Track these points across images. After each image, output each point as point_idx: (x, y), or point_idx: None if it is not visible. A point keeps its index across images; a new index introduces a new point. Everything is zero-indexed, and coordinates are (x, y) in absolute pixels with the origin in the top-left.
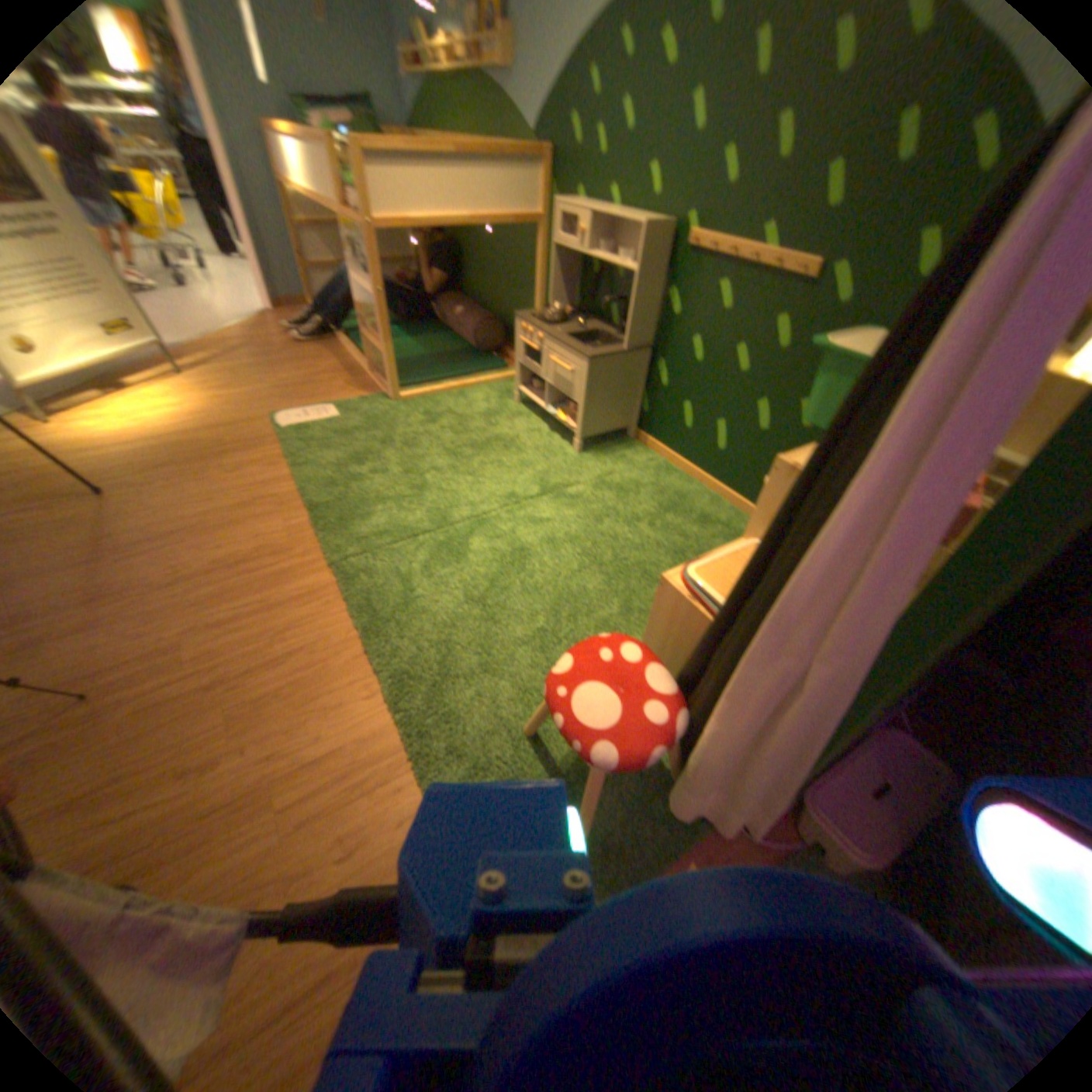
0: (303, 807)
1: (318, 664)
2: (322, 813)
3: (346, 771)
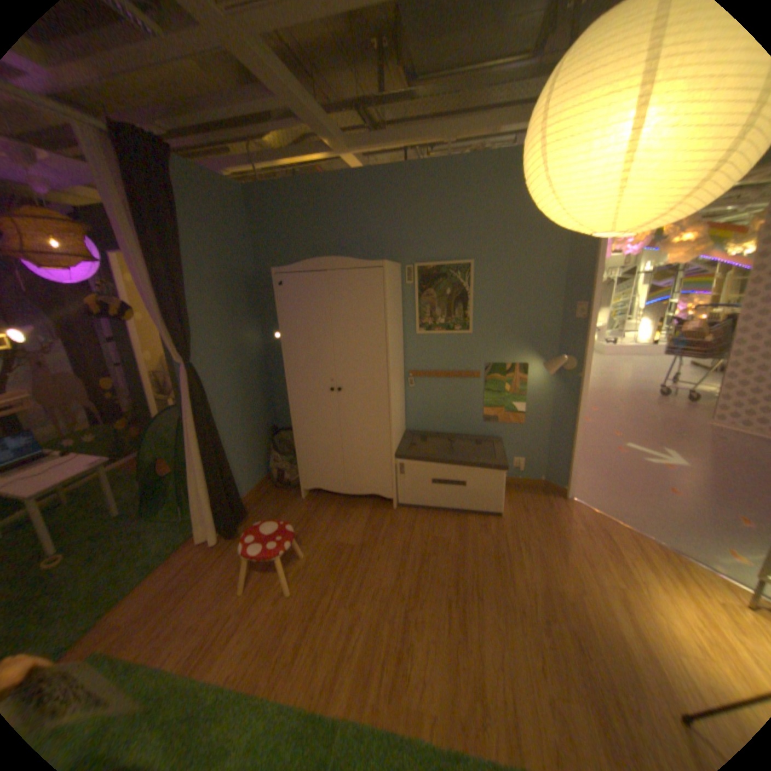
0: (220, 625)
1: (272, 666)
2: (210, 630)
3: (211, 647)
